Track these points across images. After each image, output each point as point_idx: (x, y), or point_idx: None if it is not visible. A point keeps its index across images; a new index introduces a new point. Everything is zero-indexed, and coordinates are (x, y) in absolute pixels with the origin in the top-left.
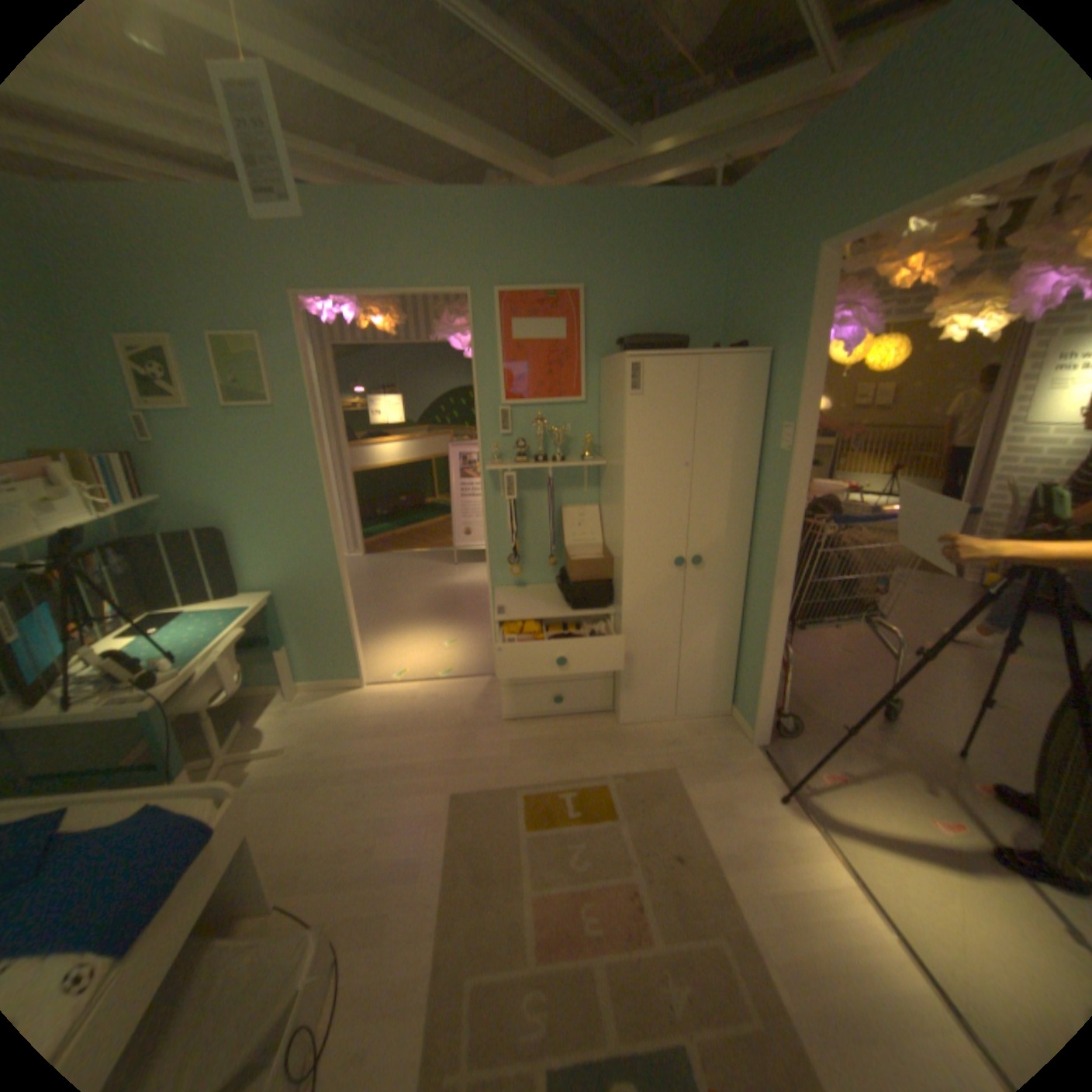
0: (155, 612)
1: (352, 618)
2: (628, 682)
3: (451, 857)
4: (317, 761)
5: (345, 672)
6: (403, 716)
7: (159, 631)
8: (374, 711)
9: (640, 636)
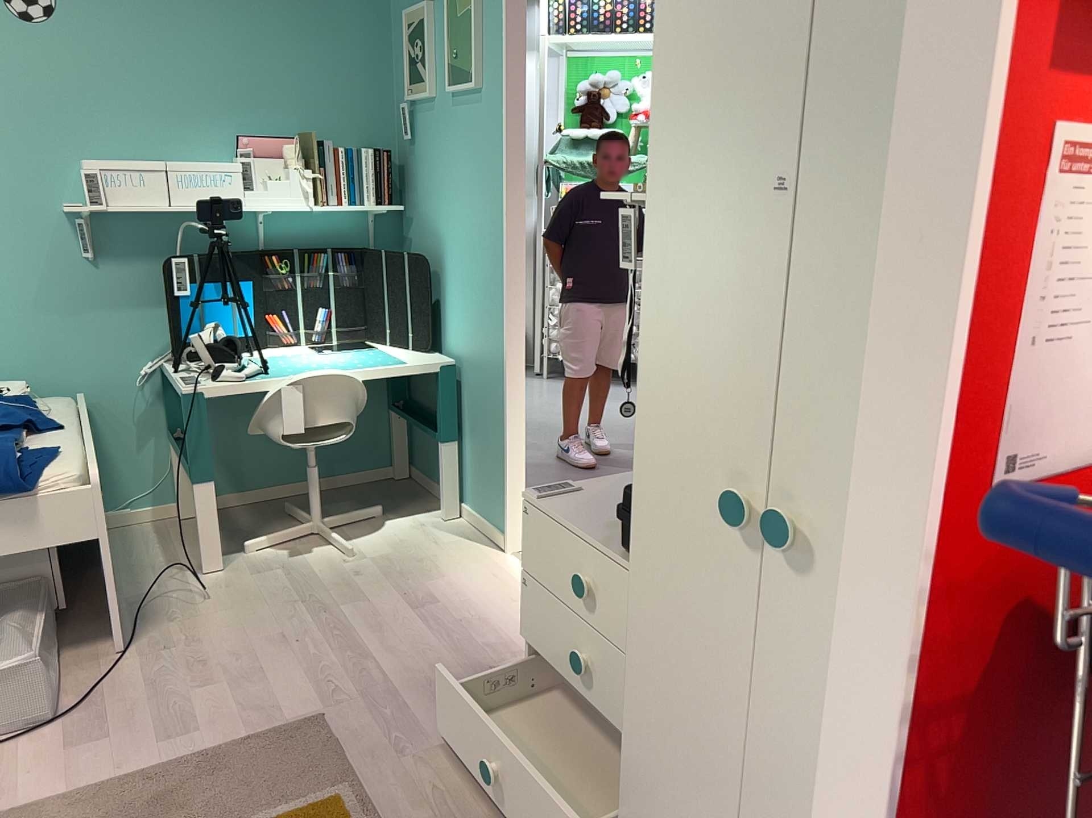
0: (370, 341)
1: (508, 434)
2: (636, 794)
3: (197, 759)
4: (346, 584)
5: (497, 518)
6: (466, 609)
7: (330, 353)
8: (463, 582)
9: (661, 686)
